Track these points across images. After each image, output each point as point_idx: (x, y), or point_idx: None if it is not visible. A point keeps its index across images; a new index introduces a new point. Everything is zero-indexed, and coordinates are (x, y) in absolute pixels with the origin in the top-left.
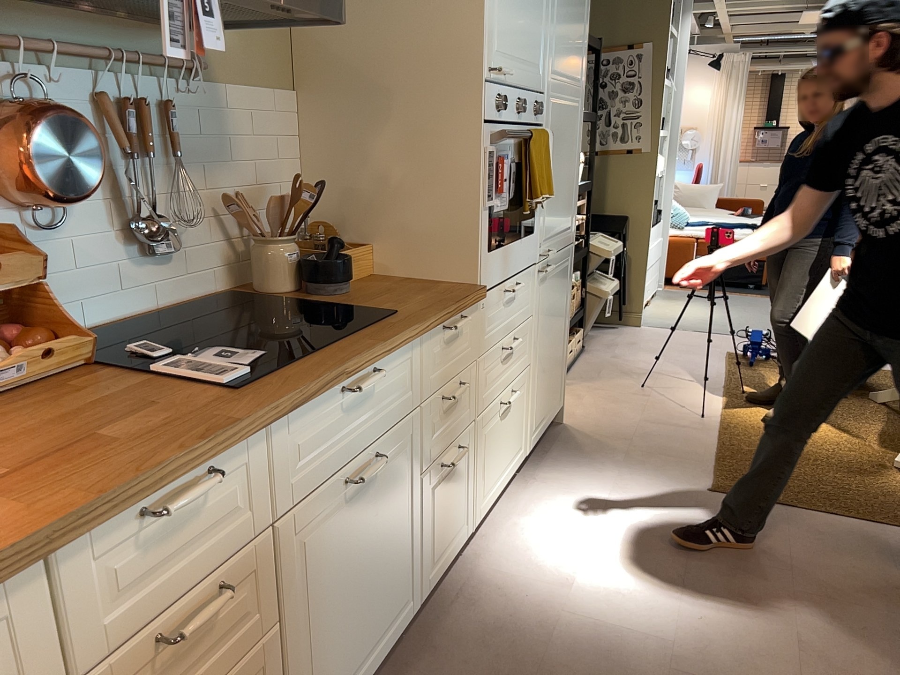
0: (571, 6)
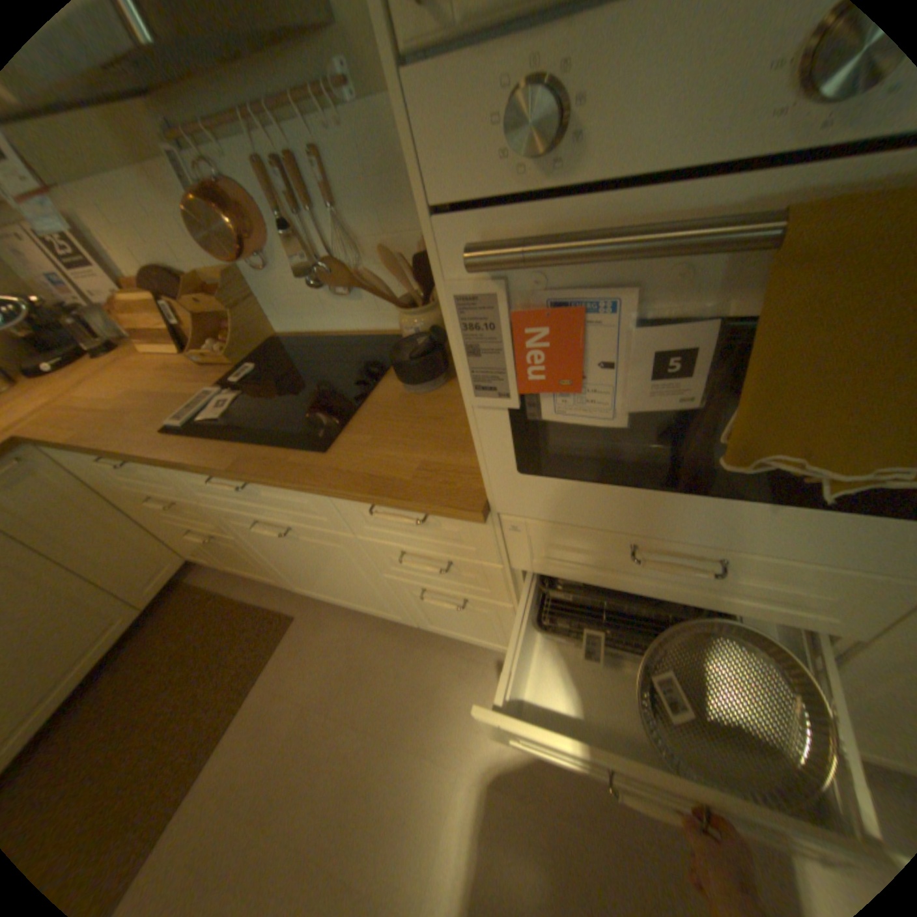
0: None
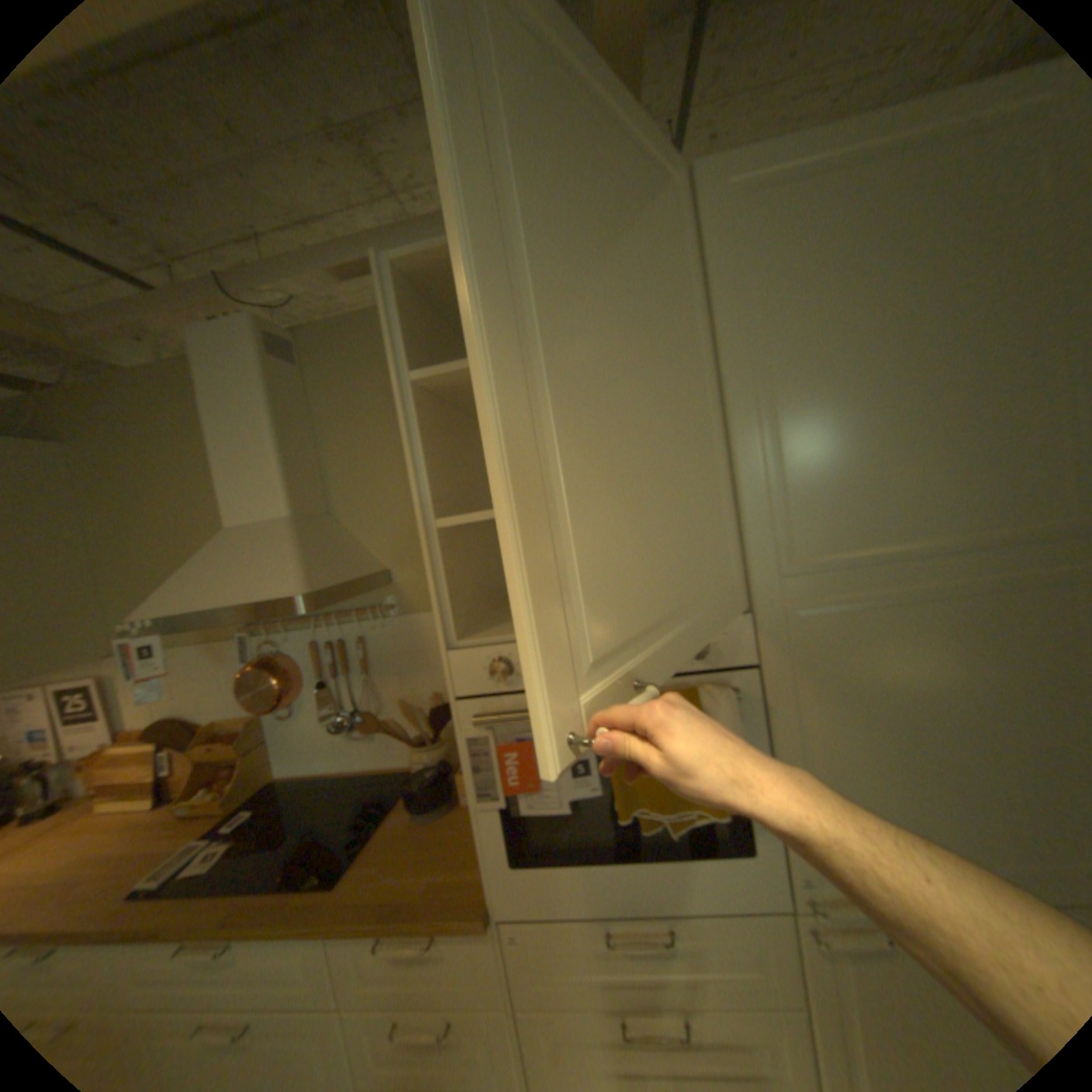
0: (894, 396)
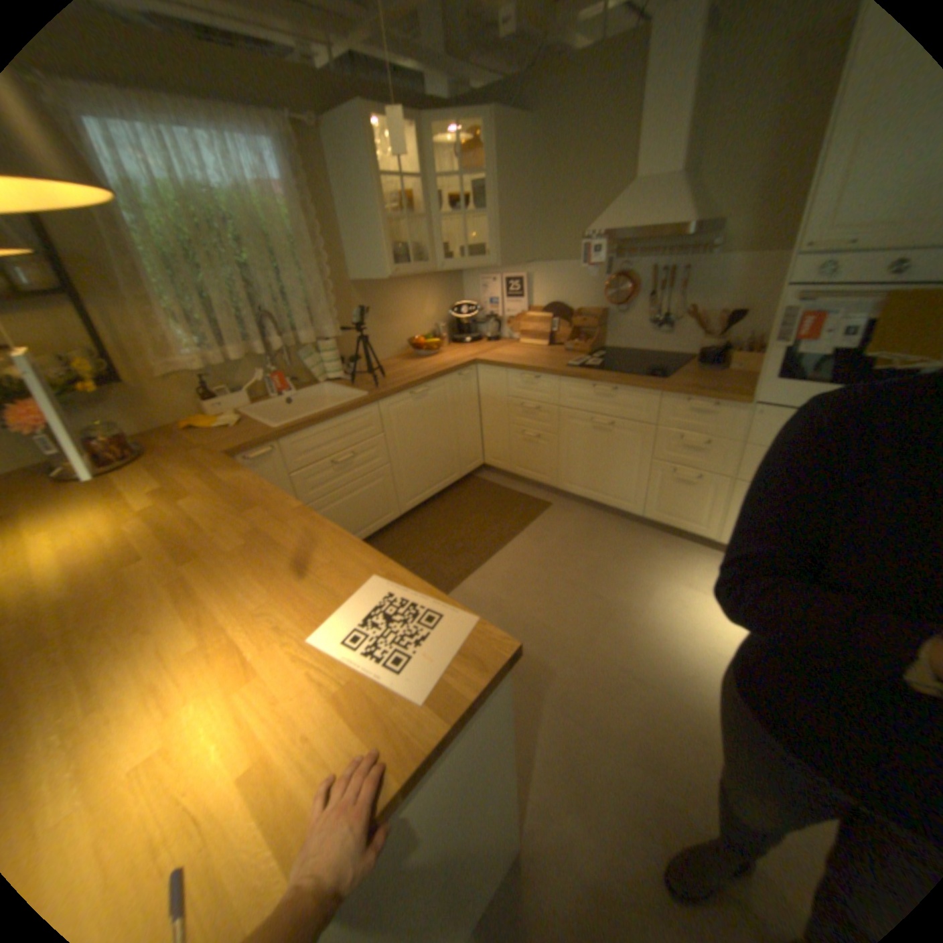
0: None
